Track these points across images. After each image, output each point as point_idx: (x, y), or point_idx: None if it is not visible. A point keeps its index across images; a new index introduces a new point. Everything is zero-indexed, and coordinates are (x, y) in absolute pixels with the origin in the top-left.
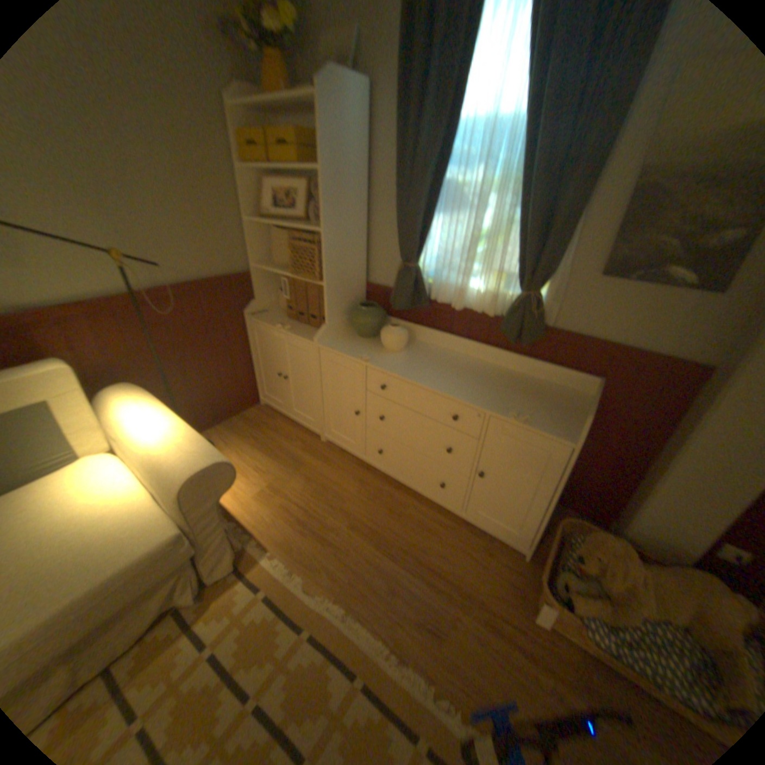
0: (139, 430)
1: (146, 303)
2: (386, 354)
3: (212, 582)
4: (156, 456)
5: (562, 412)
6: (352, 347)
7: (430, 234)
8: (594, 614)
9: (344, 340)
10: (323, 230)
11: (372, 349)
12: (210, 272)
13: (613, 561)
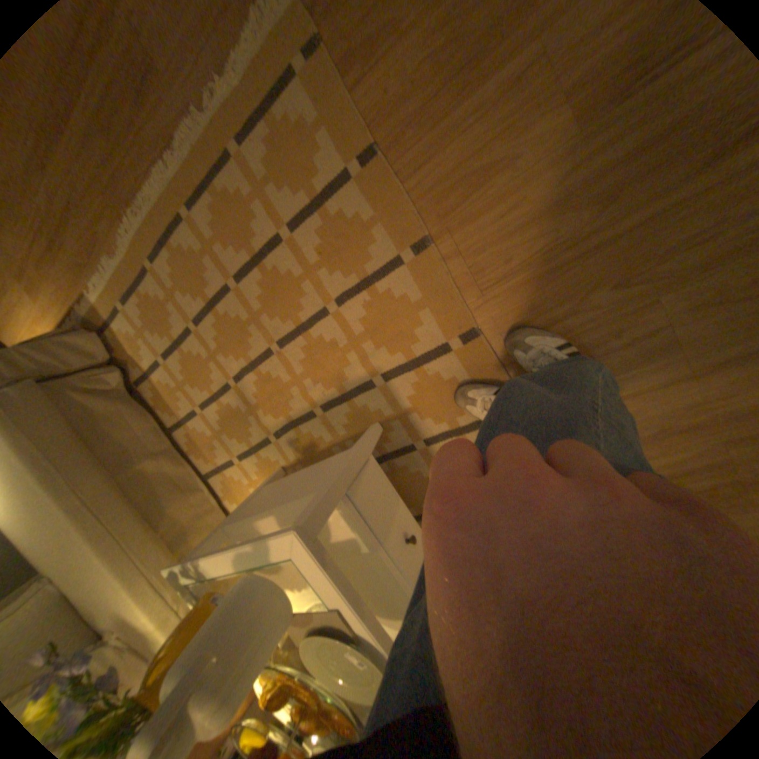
0: None
1: None
2: None
3: (103, 351)
4: None
5: None
6: None
7: None
8: None
9: None
10: None
11: None
12: None
13: None
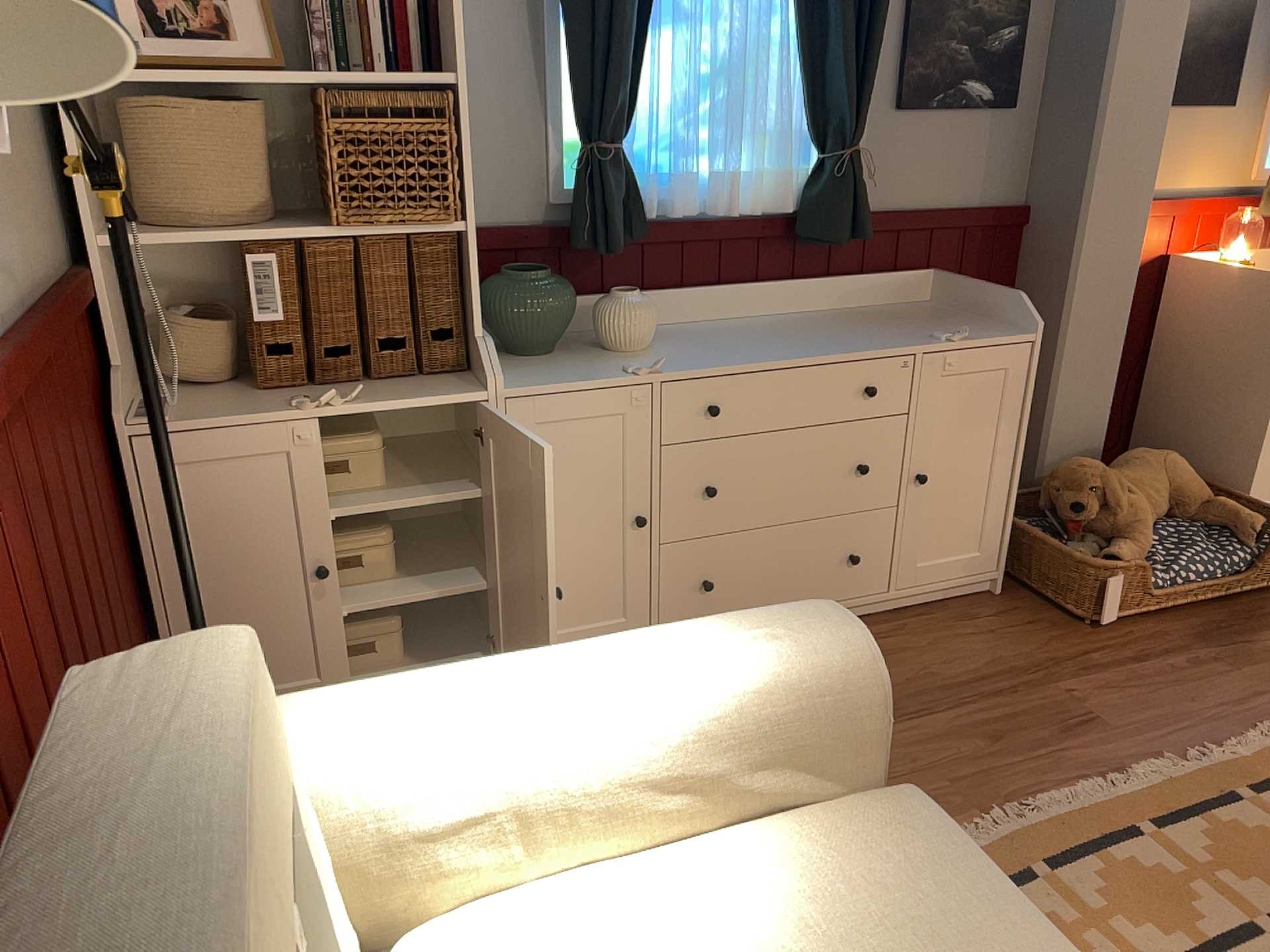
0: (569, 697)
1: (5, 416)
2: (646, 355)
3: None
4: (728, 679)
5: (957, 320)
6: (572, 369)
7: (641, 76)
8: (1127, 561)
9: (522, 369)
10: (461, 80)
11: (606, 359)
12: (39, 282)
13: (1103, 479)
